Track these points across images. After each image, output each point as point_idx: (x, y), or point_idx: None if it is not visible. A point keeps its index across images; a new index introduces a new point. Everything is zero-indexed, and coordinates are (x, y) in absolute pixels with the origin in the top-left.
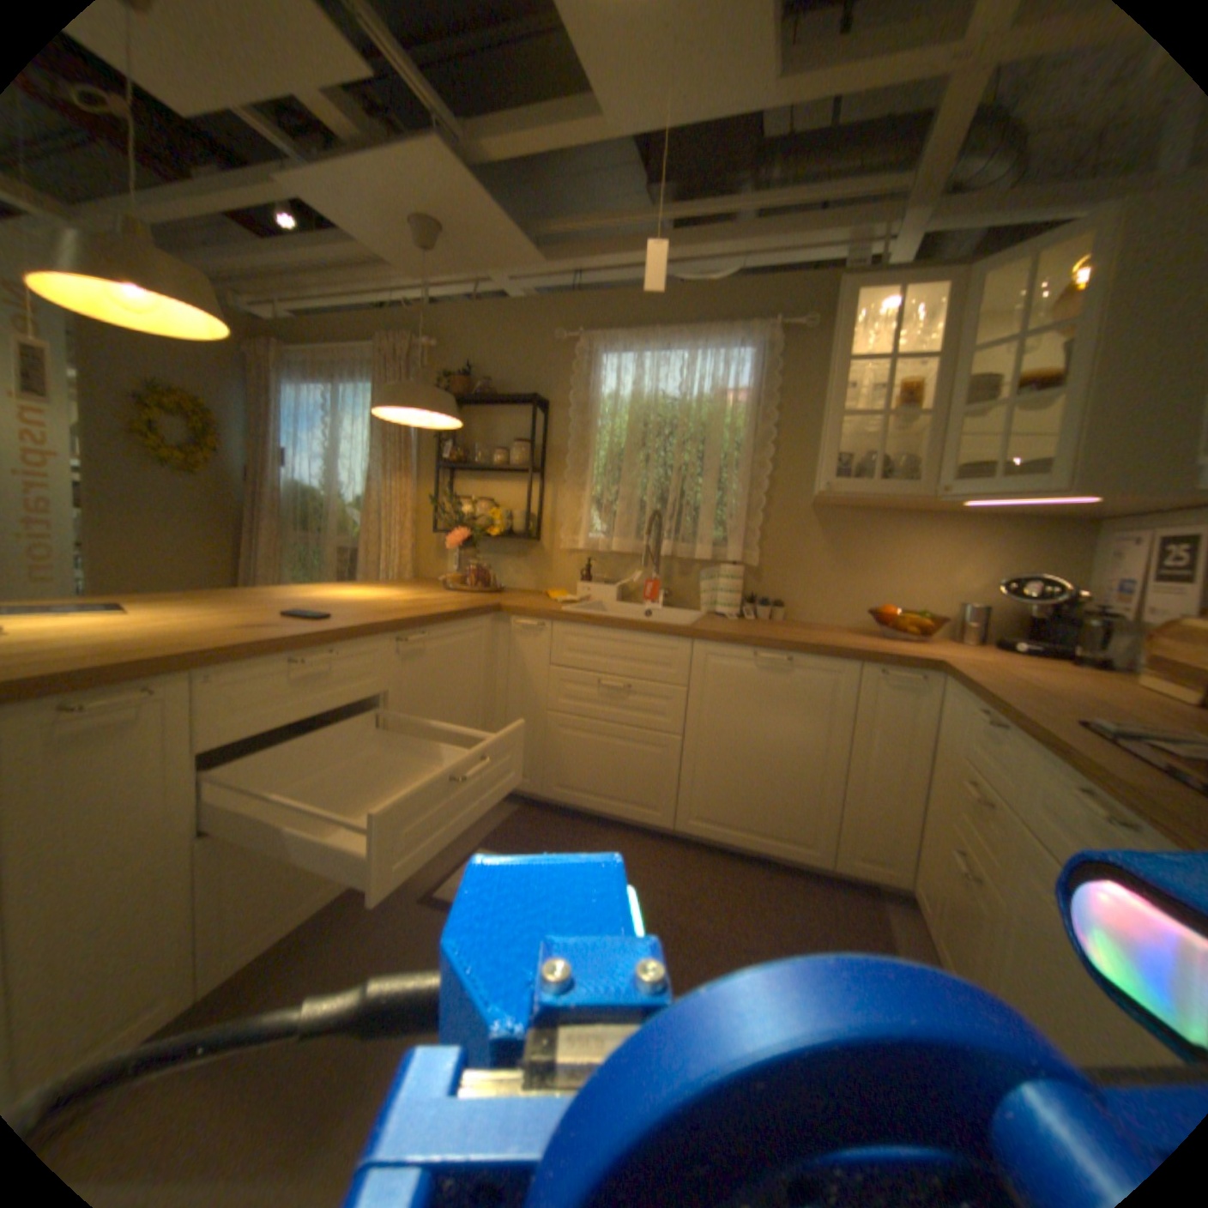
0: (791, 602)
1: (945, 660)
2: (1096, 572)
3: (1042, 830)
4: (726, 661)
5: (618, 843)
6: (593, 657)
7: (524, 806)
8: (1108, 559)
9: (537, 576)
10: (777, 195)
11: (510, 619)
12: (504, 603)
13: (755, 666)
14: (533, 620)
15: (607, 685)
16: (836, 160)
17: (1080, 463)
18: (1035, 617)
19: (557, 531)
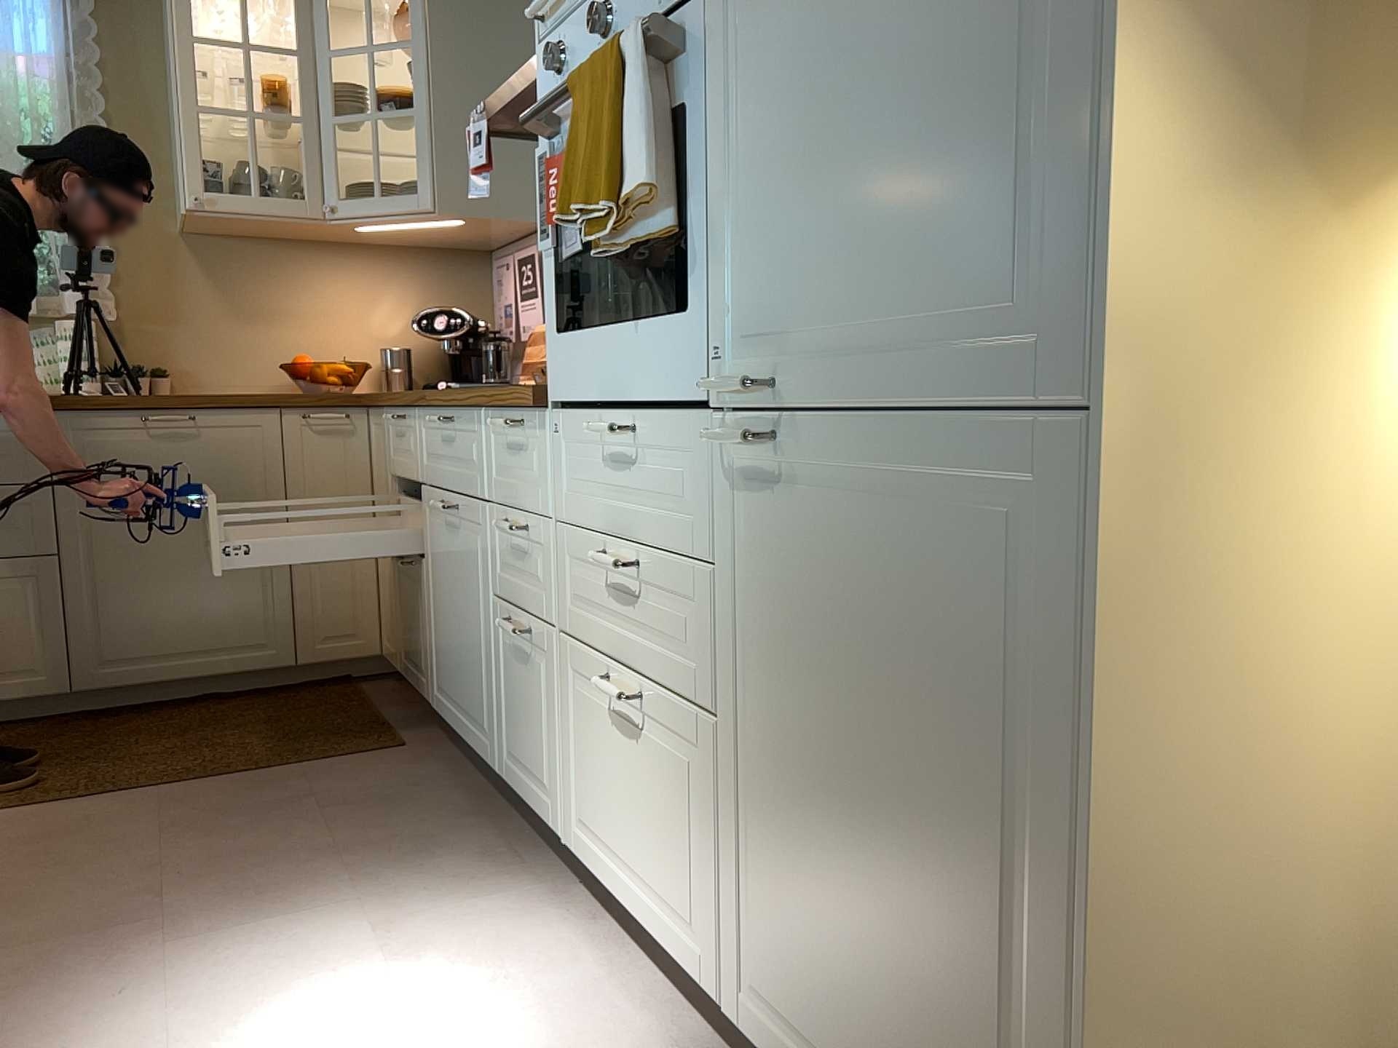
0: (175, 369)
1: (362, 393)
2: (495, 302)
3: (427, 473)
4: (102, 435)
5: None
6: None
7: None
8: (499, 287)
9: None
10: None
11: None
12: None
13: (145, 434)
14: None
15: None
16: None
17: (435, 182)
18: (450, 353)
19: None
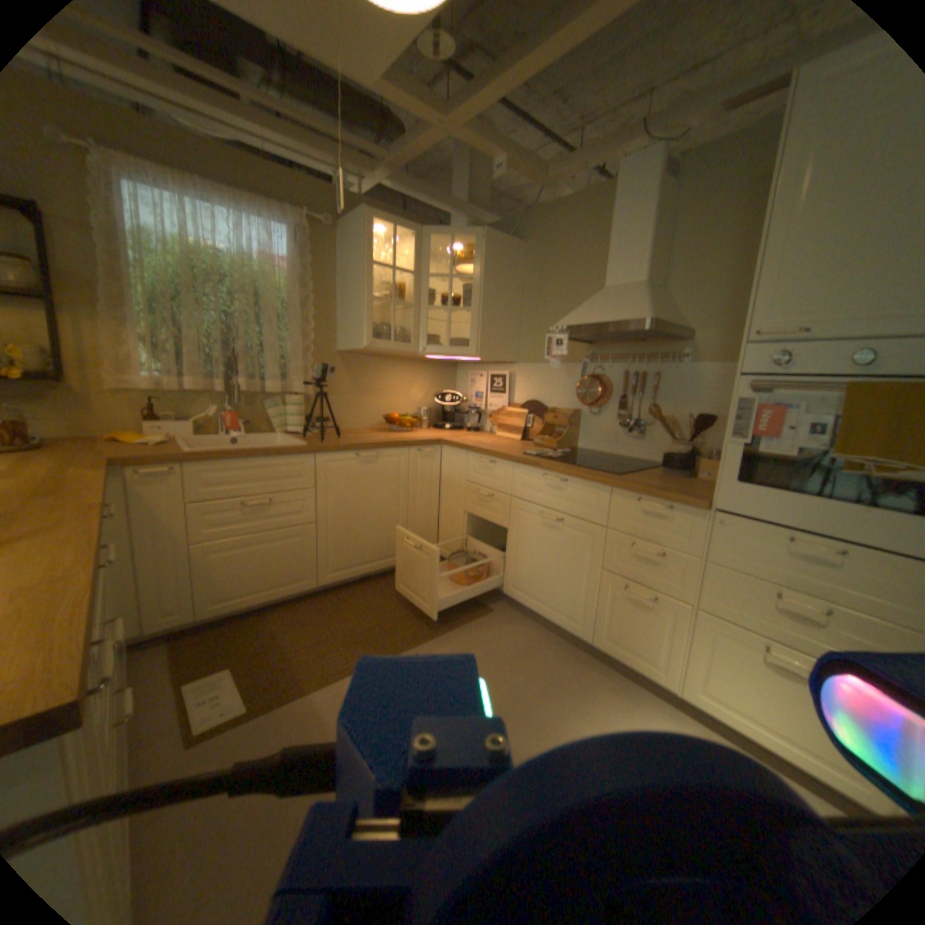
0: (330, 417)
1: (437, 438)
2: (456, 387)
3: (521, 494)
4: (337, 463)
5: (278, 617)
6: (230, 486)
7: (167, 641)
8: (461, 381)
9: (66, 421)
10: (306, 116)
11: (117, 472)
12: (103, 457)
13: (355, 462)
14: (154, 467)
15: (253, 504)
16: (316, 96)
17: (477, 343)
18: (442, 410)
19: (87, 370)
